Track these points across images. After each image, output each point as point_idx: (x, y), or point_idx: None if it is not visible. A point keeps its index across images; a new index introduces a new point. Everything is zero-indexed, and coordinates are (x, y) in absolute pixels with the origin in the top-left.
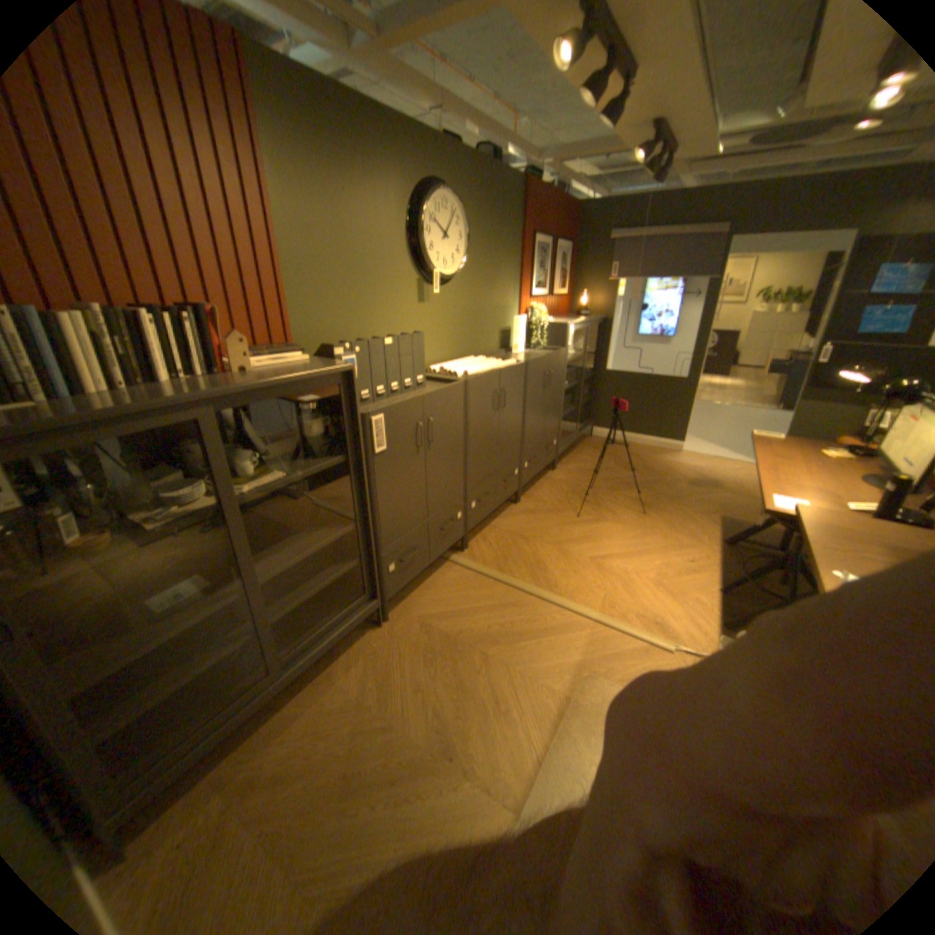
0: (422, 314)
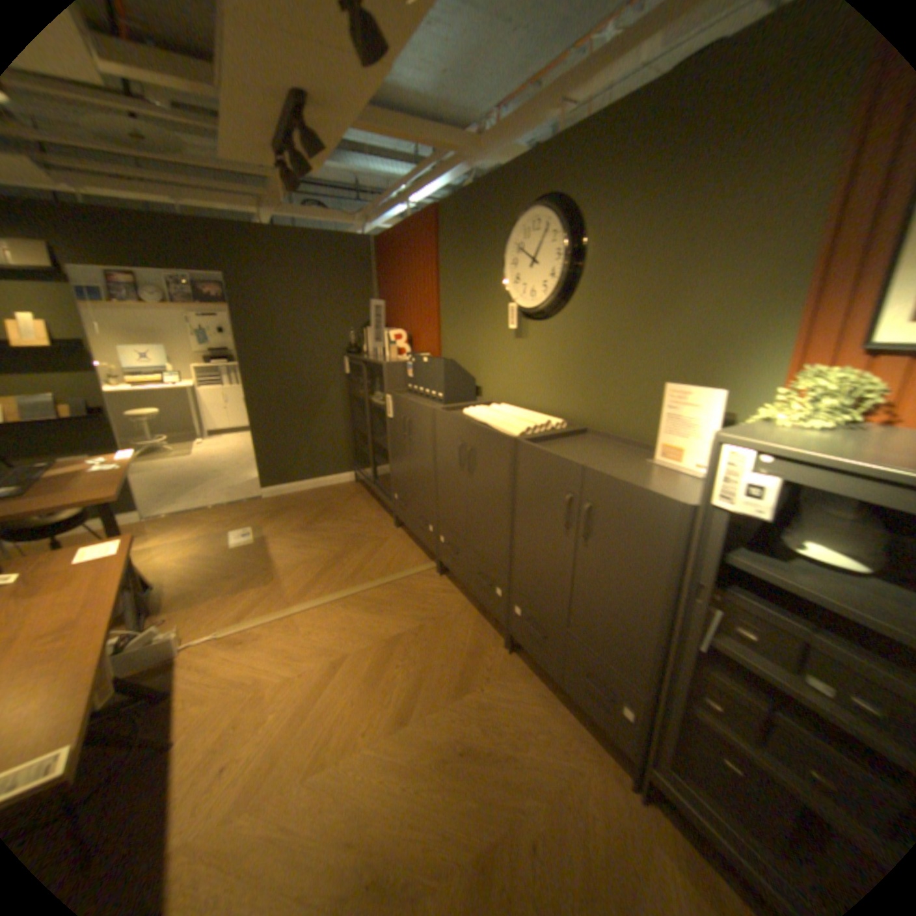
0: (513, 350)
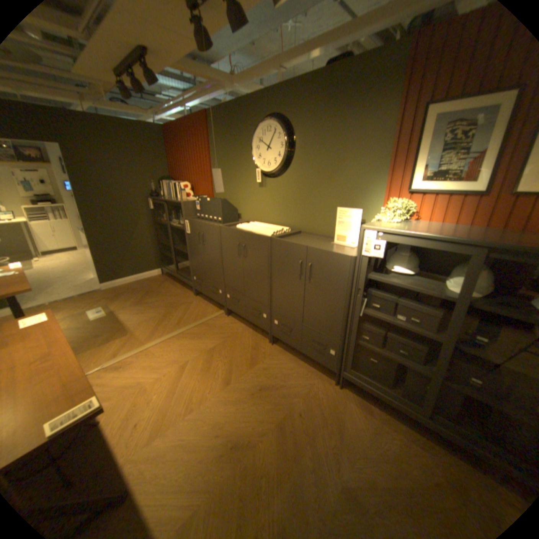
0: (259, 193)
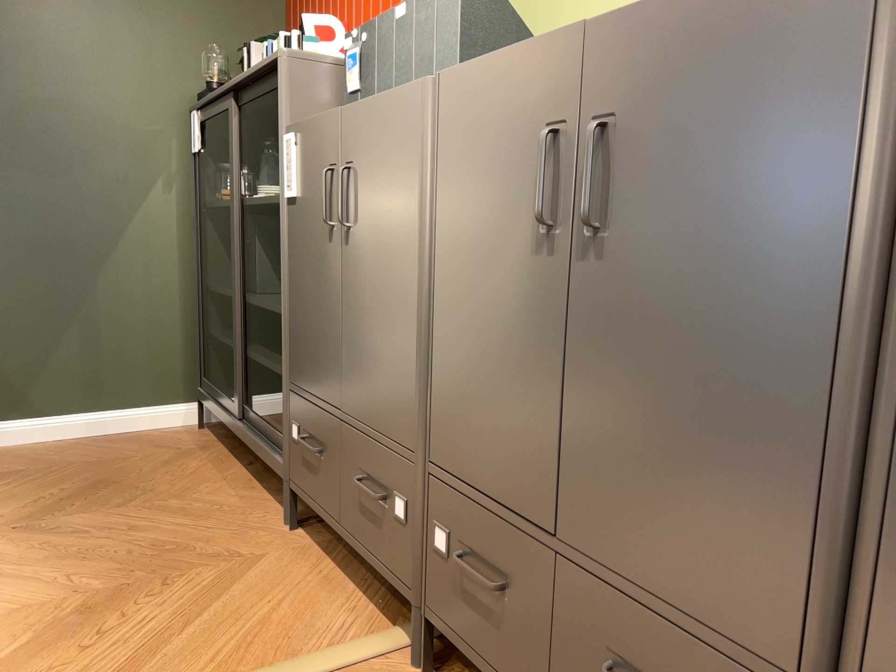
0: None
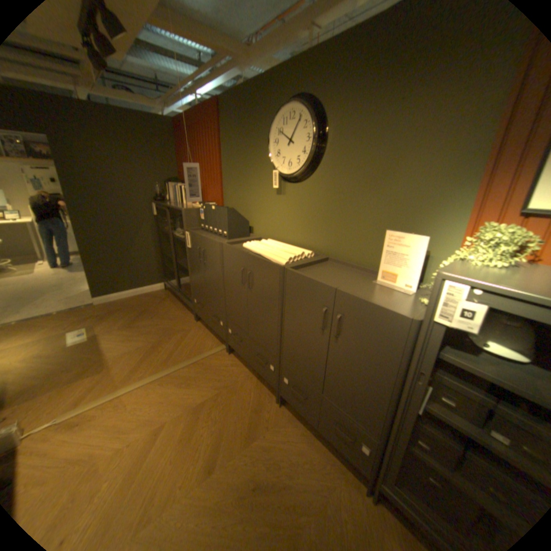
0: (276, 202)
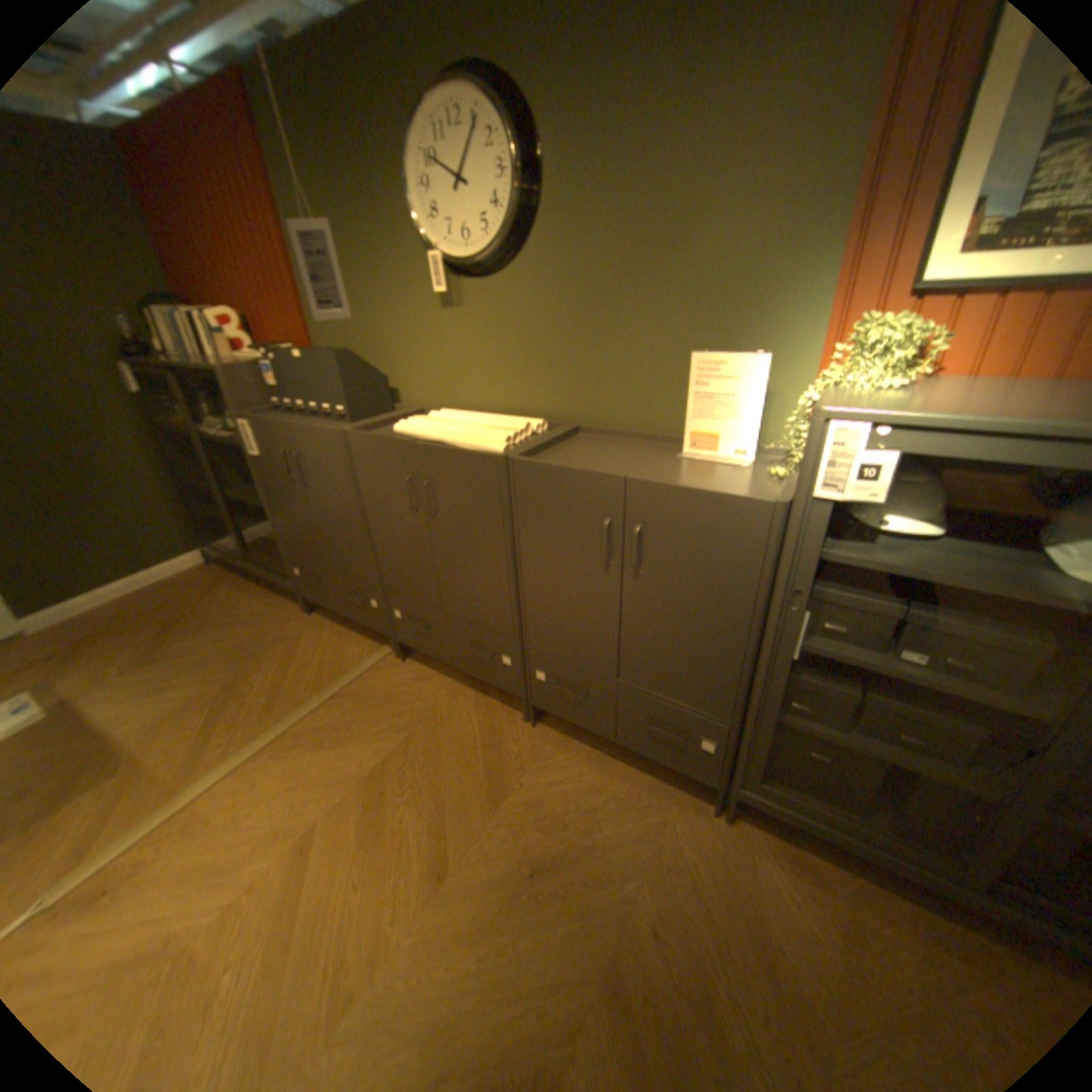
0: (442, 327)
